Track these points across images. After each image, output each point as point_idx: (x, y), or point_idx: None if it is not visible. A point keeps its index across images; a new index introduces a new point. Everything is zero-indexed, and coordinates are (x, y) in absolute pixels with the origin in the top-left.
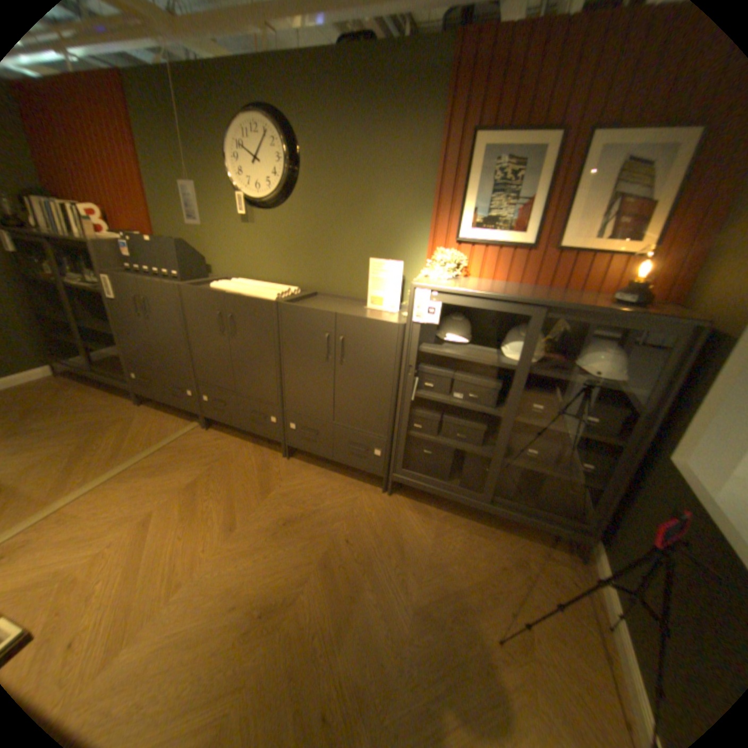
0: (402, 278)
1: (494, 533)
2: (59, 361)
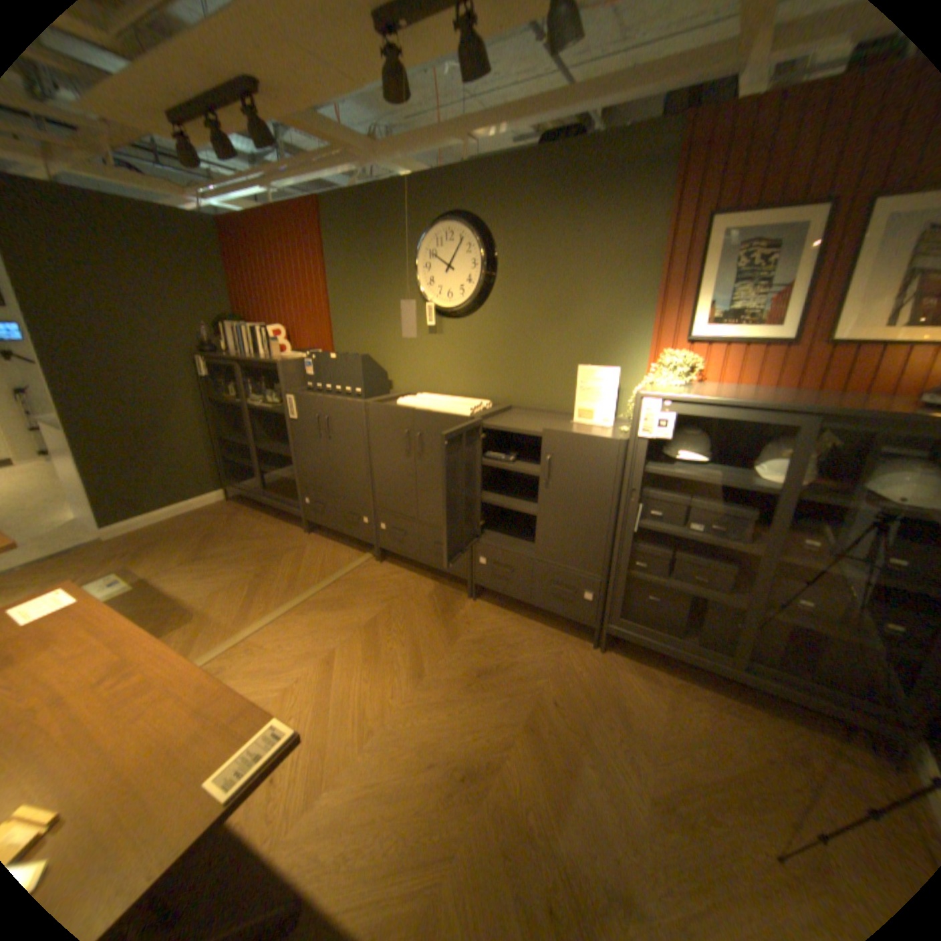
0: (618, 387)
1: (752, 713)
2: (232, 485)
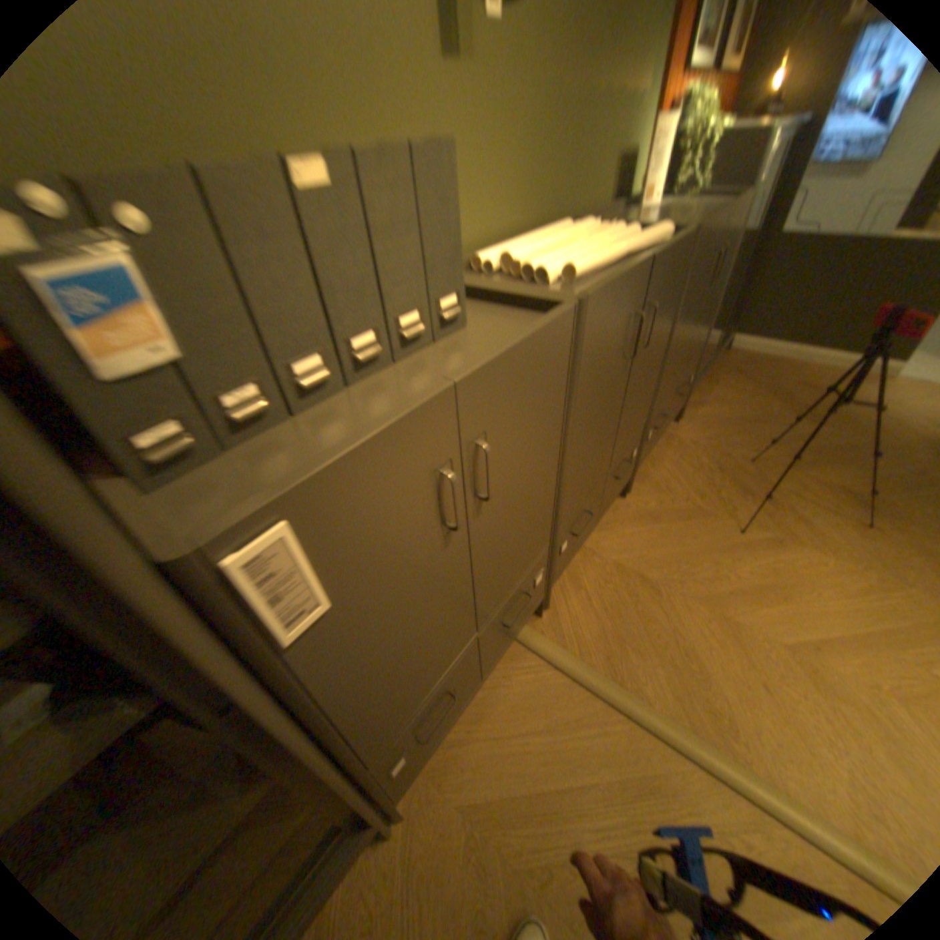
0: (672, 140)
1: (710, 375)
2: None
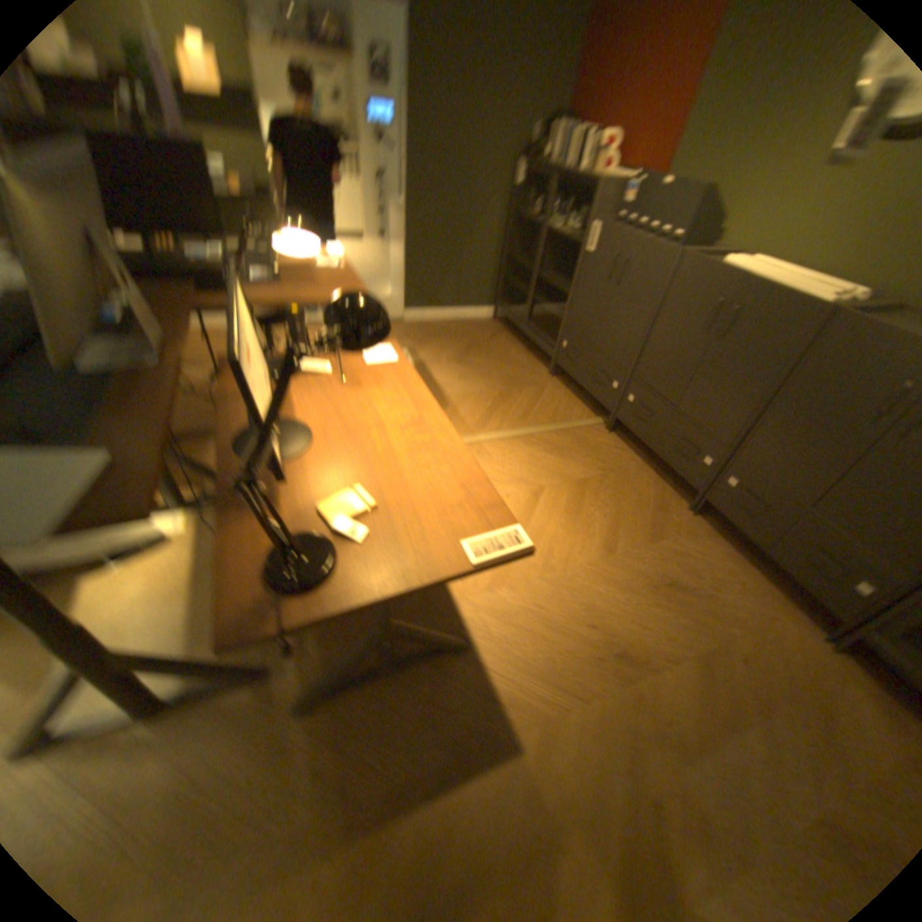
0: None
1: None
2: (501, 309)
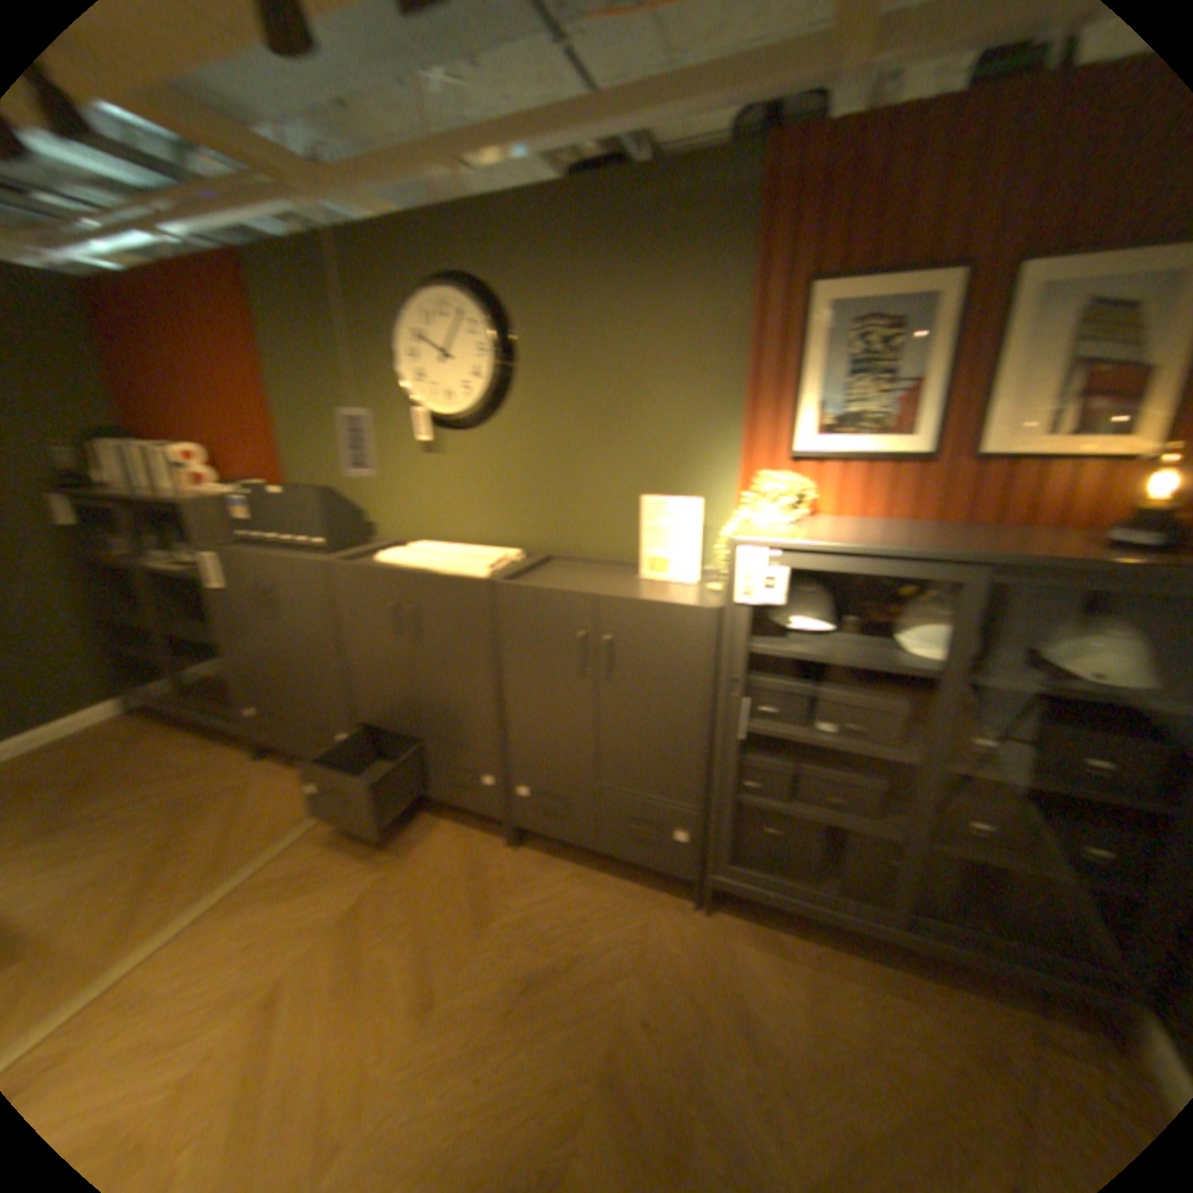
0: (698, 525)
1: (919, 986)
2: (122, 693)
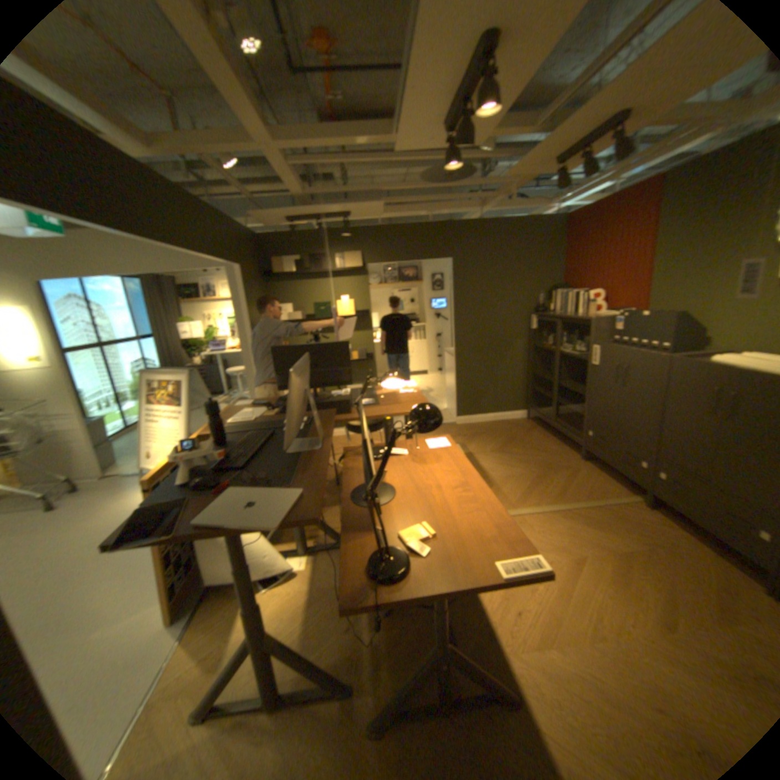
0: None
1: None
2: (533, 410)
